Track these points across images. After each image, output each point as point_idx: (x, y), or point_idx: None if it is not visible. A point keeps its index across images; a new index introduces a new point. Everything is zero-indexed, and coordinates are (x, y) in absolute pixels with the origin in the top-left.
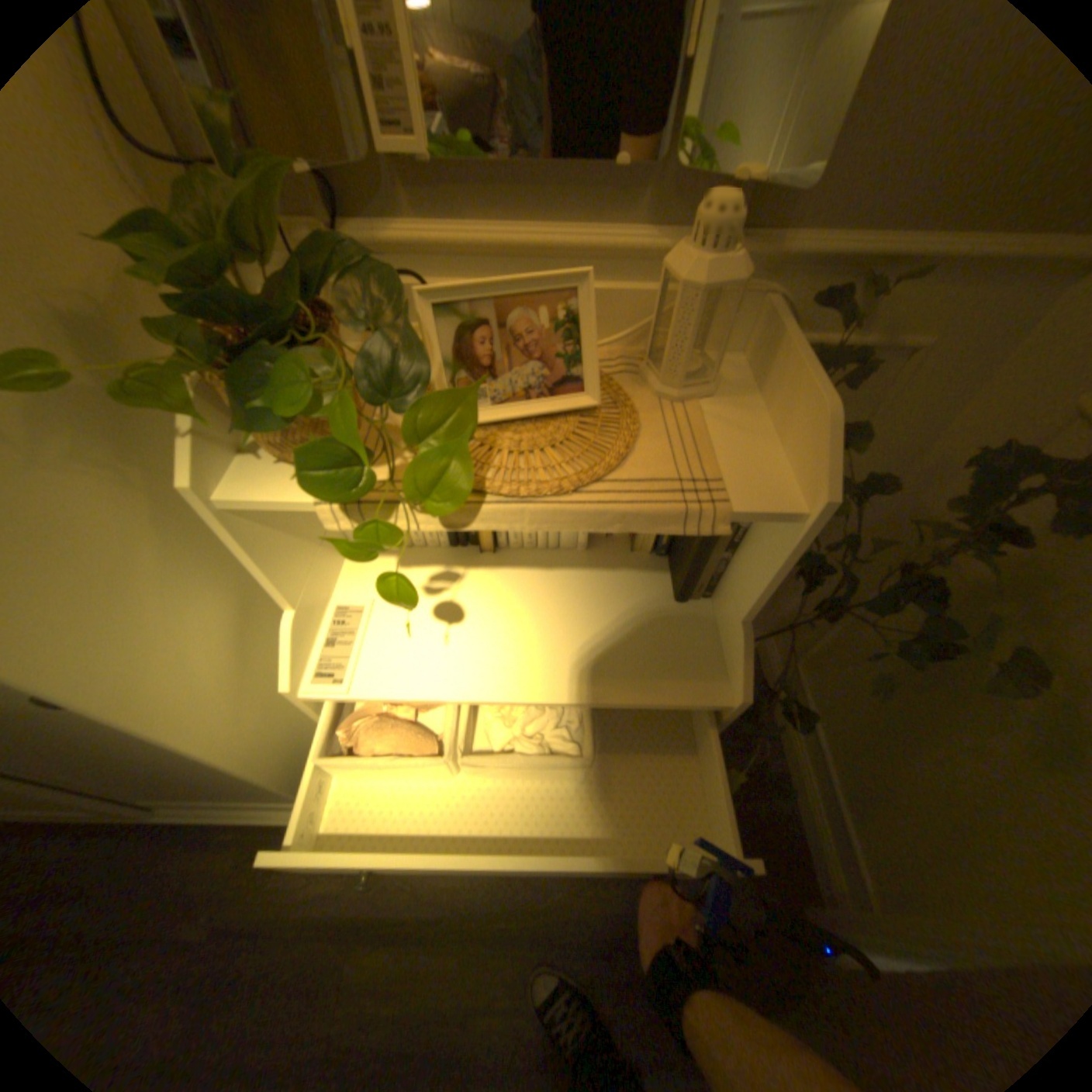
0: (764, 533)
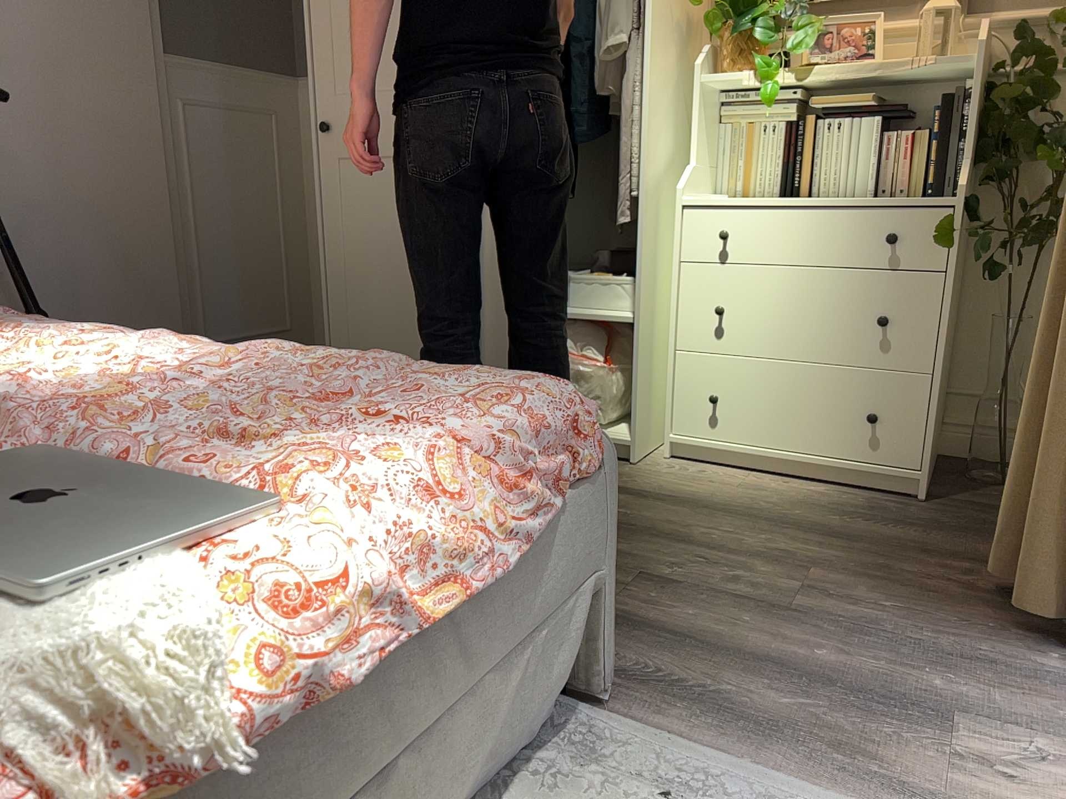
0: (973, 102)
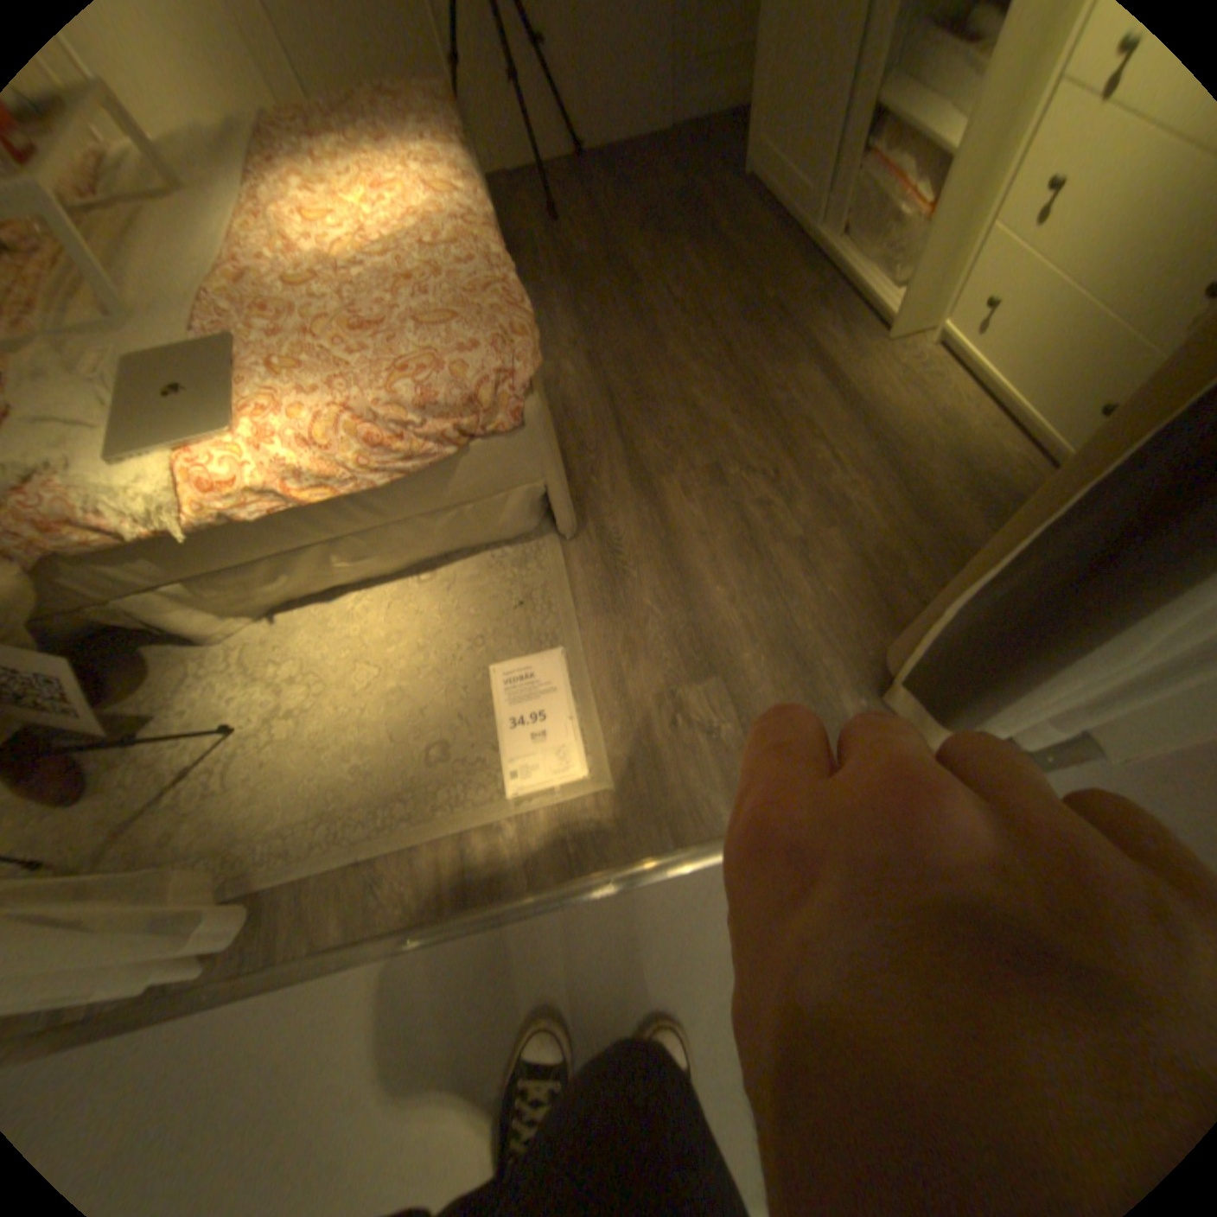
0: None
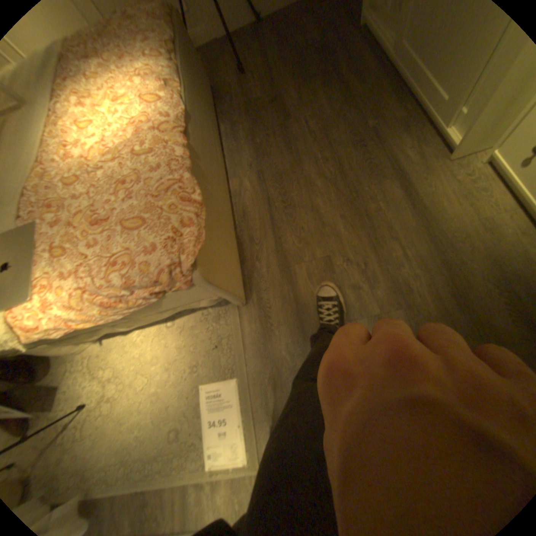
0: None
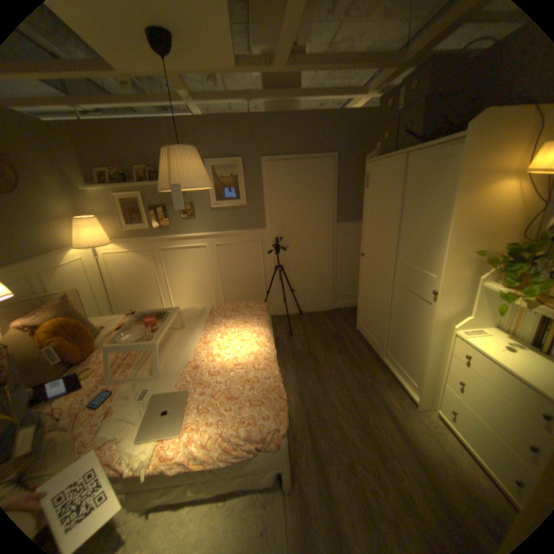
0: None
